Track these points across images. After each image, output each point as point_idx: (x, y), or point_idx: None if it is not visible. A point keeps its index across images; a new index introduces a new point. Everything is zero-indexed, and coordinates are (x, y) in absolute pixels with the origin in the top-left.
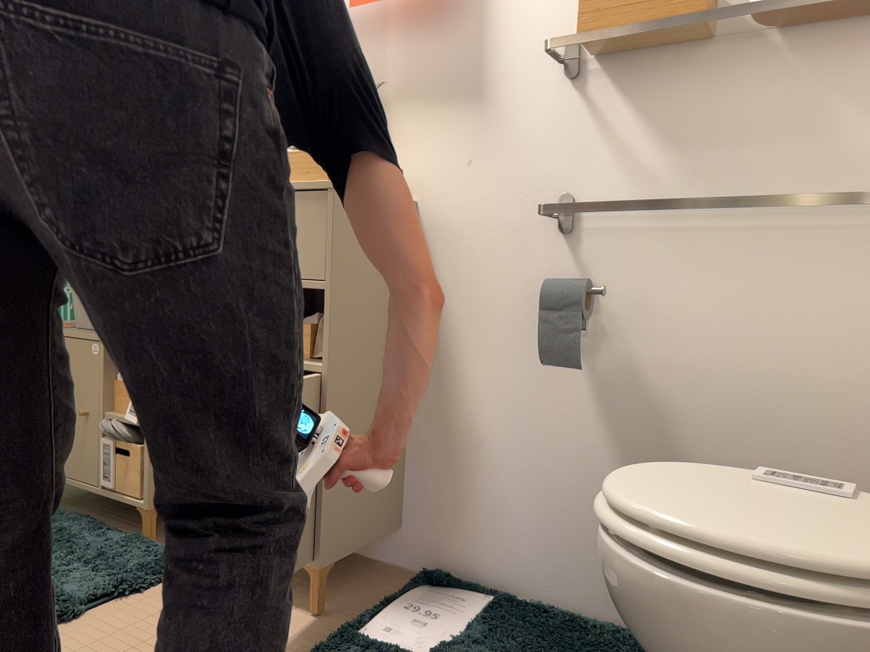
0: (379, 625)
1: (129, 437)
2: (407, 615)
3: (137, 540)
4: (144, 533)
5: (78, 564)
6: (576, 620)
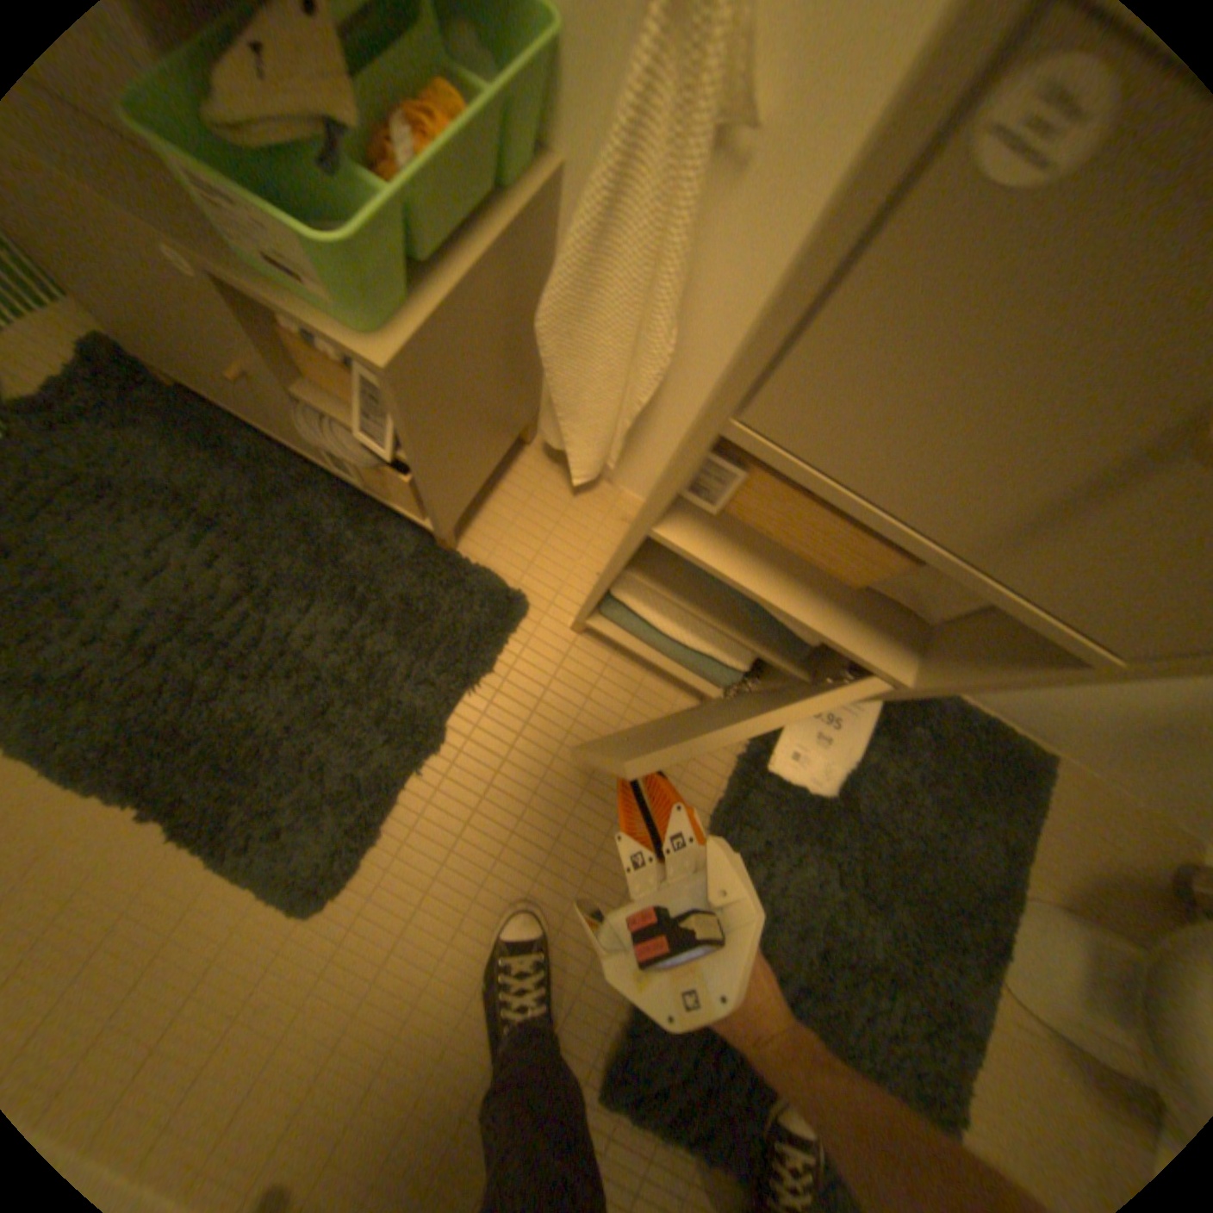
0: (790, 748)
1: (381, 459)
2: (815, 724)
3: (440, 559)
4: (442, 543)
5: (392, 637)
6: (975, 721)
